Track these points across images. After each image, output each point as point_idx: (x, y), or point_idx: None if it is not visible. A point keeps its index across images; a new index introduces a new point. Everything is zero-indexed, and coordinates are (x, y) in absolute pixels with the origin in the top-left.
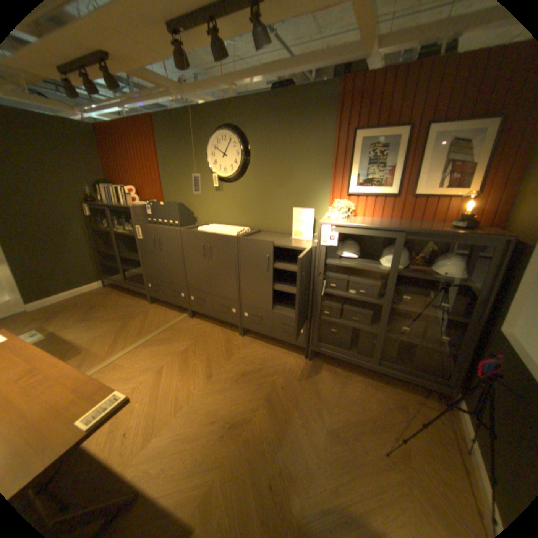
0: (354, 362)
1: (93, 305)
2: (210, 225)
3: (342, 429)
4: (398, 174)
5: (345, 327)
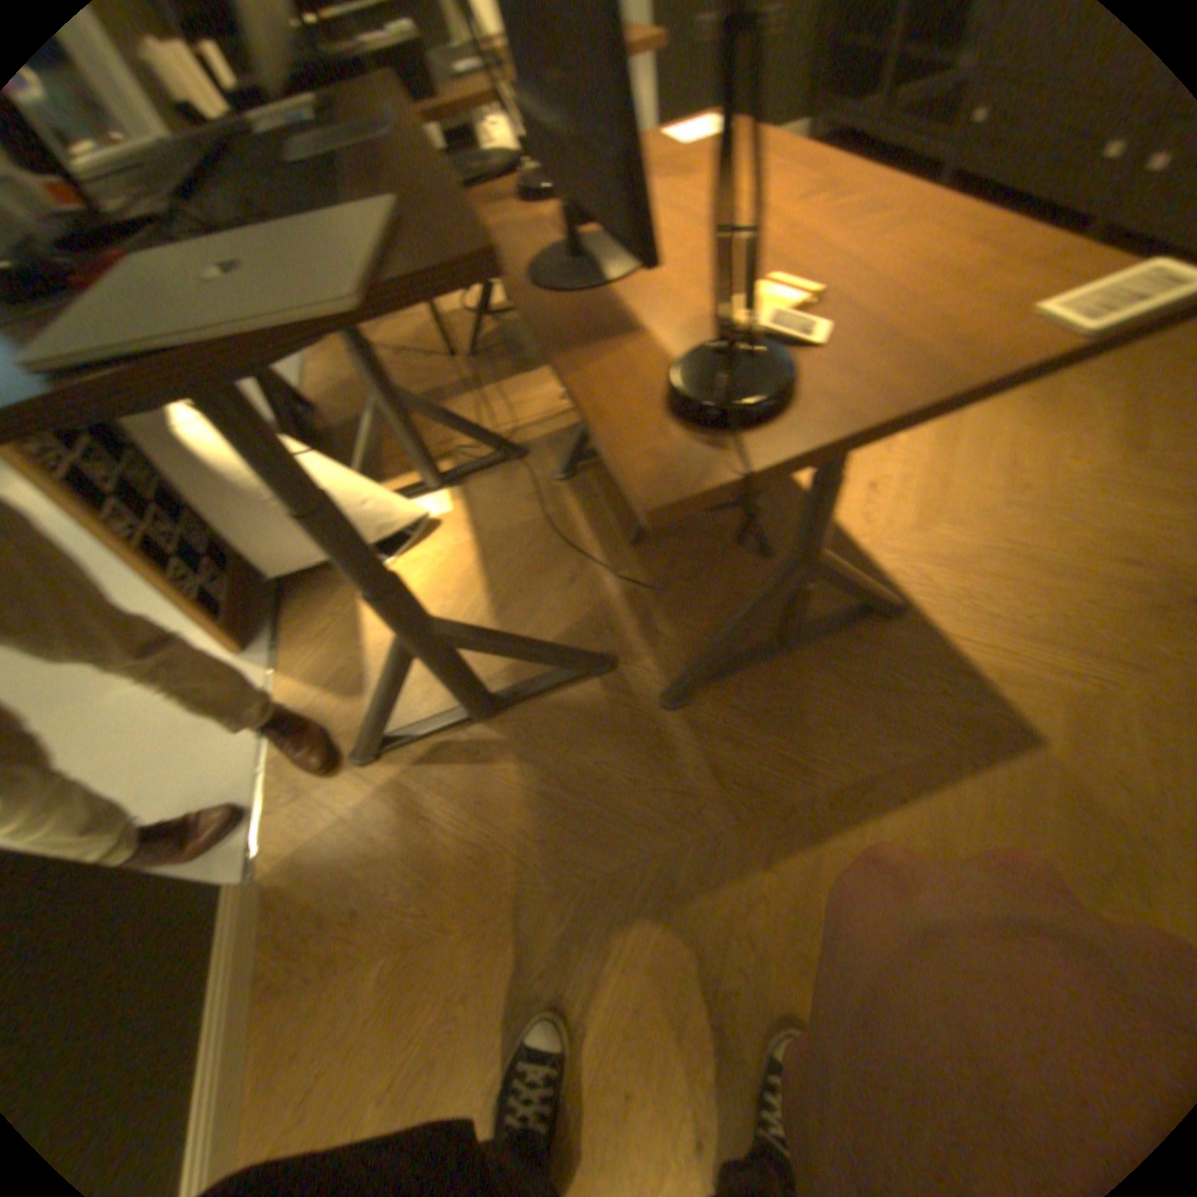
0: None
1: None
2: None
3: None
4: None
5: None
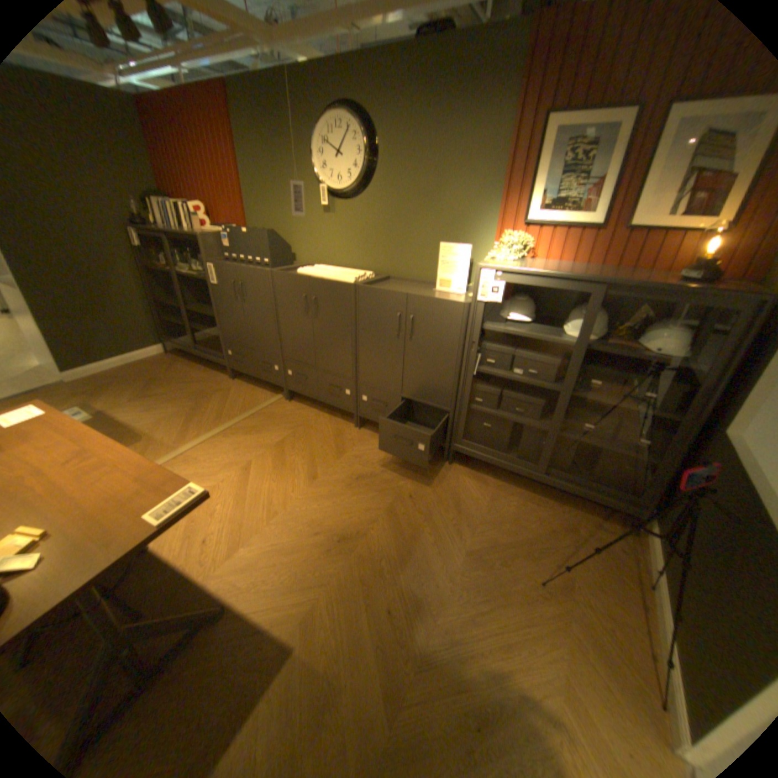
0: (511, 469)
1: (152, 377)
2: (315, 267)
3: (487, 551)
4: (607, 191)
5: (503, 421)
